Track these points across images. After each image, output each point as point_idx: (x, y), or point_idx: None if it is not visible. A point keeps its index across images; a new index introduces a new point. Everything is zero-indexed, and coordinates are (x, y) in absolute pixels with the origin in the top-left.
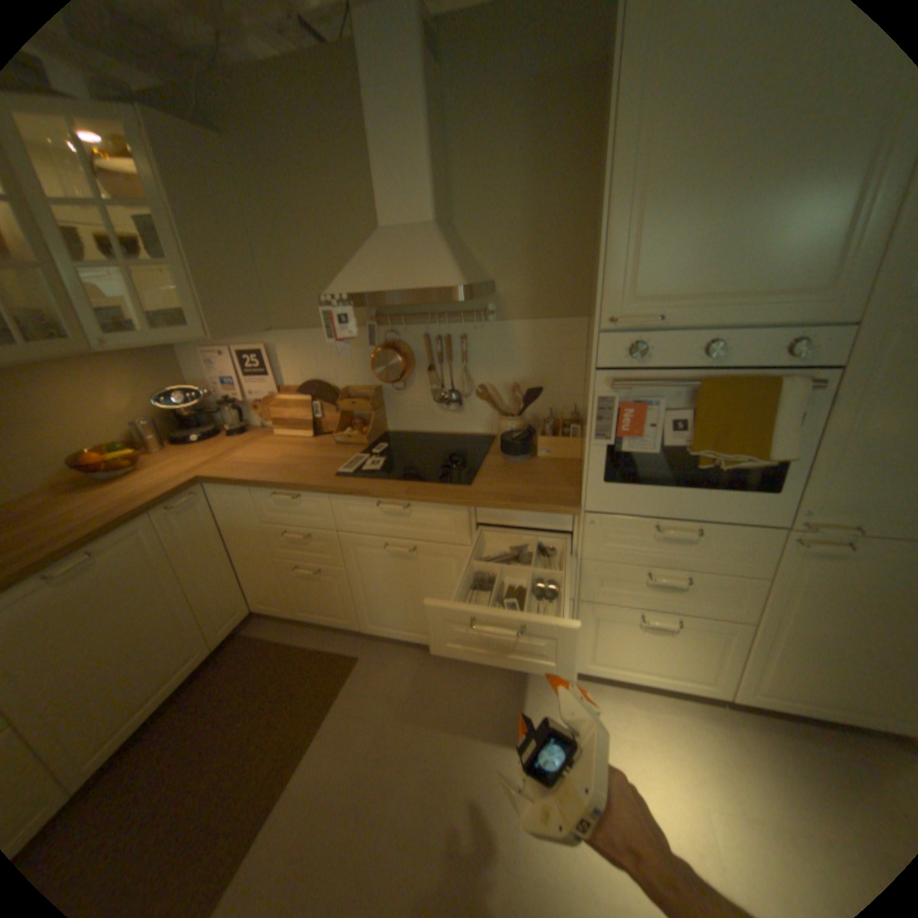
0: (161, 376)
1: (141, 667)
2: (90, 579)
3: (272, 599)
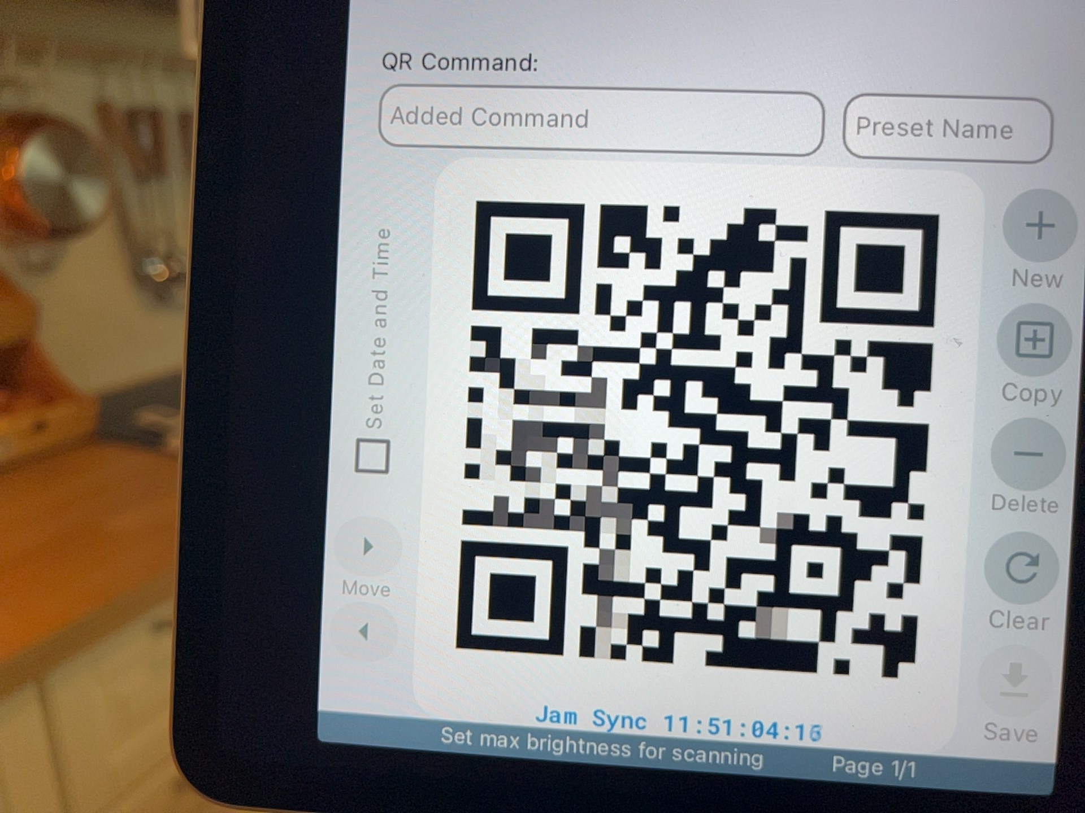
0: None
1: None
2: None
3: None
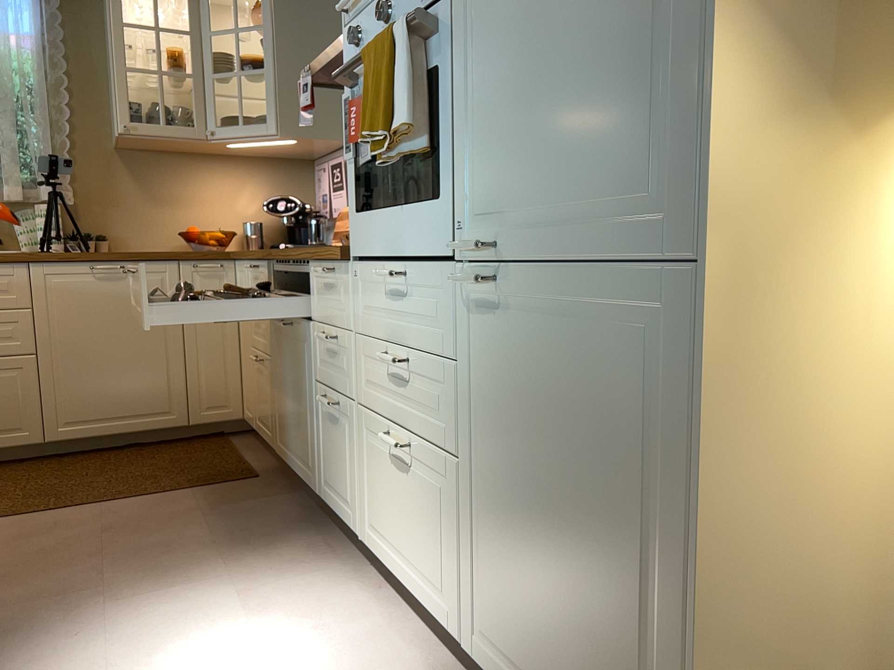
0: (292, 192)
1: (124, 385)
2: (117, 287)
3: (249, 400)
